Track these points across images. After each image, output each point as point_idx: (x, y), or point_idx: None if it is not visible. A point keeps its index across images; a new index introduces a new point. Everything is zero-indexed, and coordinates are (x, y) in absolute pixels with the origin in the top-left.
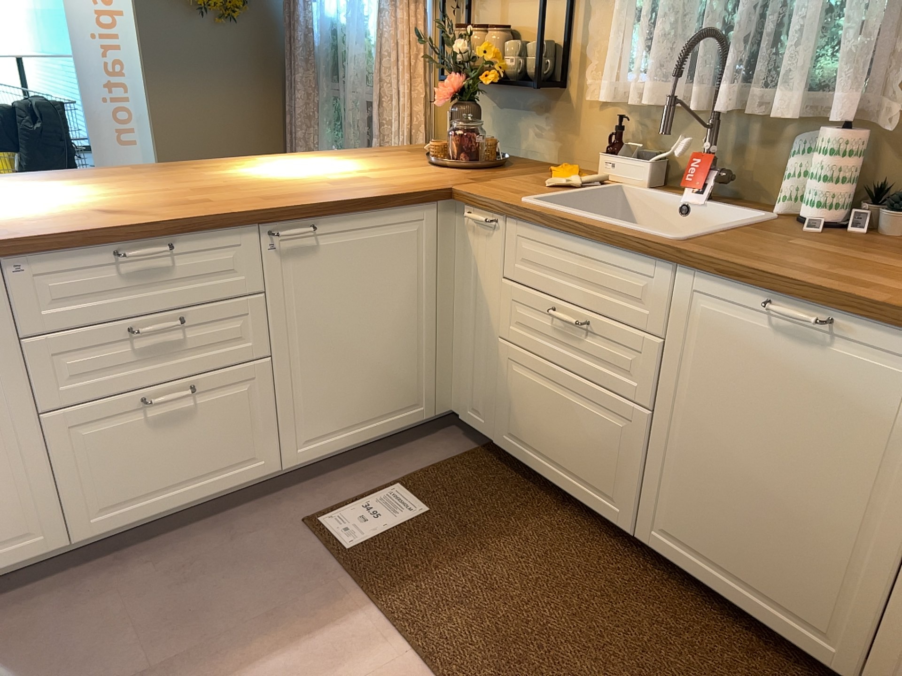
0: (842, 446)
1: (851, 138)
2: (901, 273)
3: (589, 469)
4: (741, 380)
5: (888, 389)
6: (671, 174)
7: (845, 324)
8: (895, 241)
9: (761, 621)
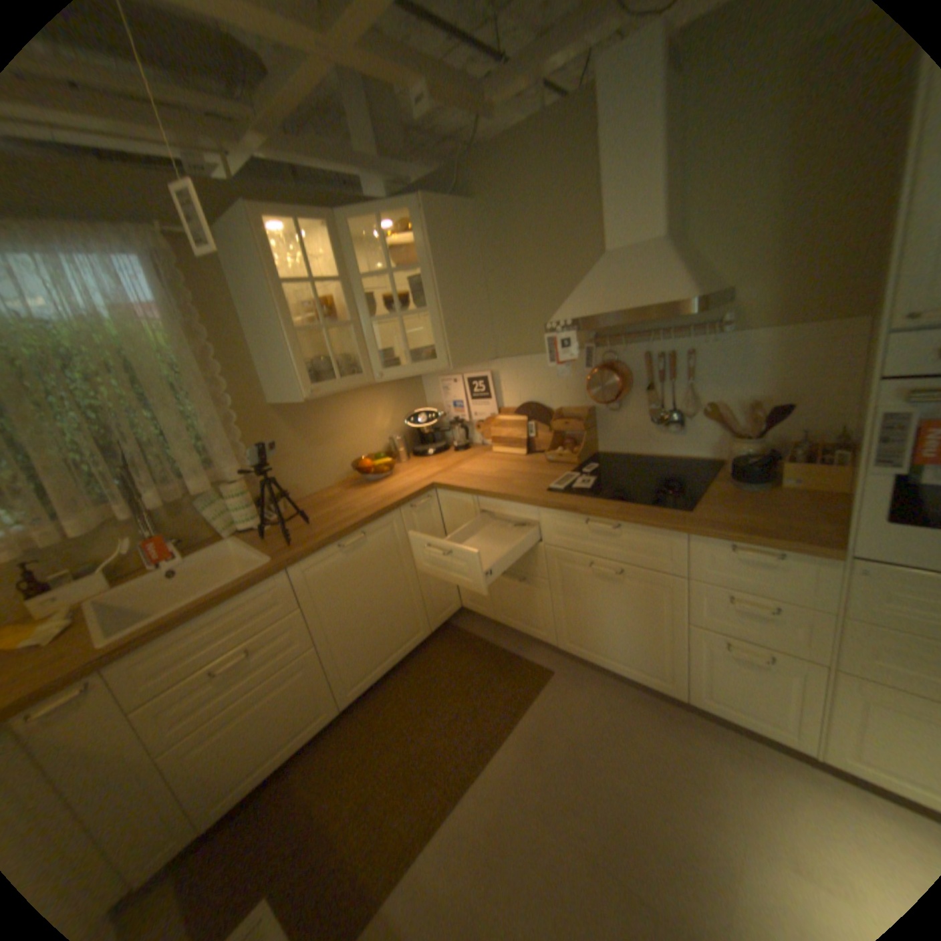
0: (388, 569)
1: (244, 485)
2: (337, 511)
3: (297, 724)
4: (345, 586)
5: (388, 538)
6: (108, 575)
7: (366, 530)
8: (290, 513)
9: (402, 660)
